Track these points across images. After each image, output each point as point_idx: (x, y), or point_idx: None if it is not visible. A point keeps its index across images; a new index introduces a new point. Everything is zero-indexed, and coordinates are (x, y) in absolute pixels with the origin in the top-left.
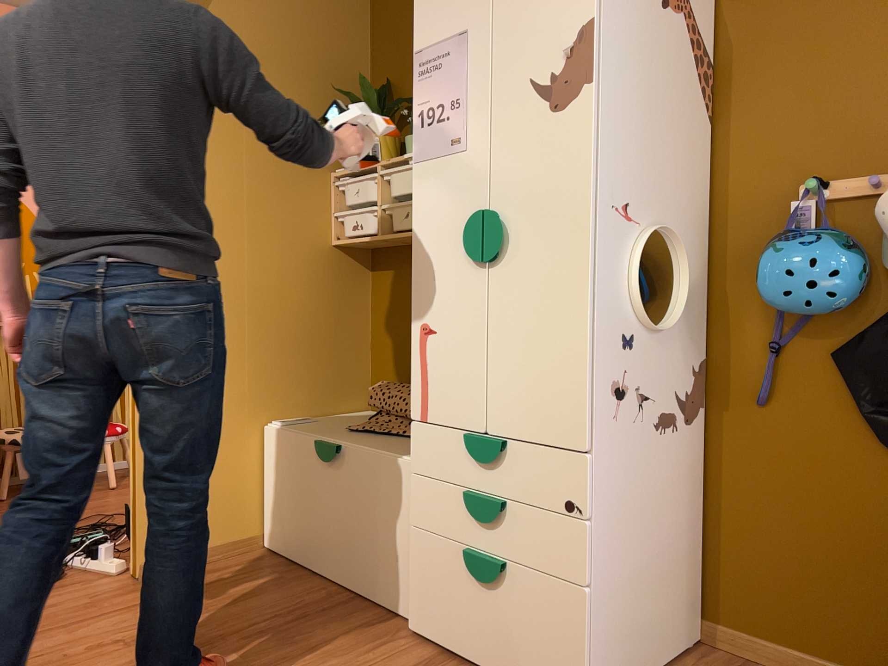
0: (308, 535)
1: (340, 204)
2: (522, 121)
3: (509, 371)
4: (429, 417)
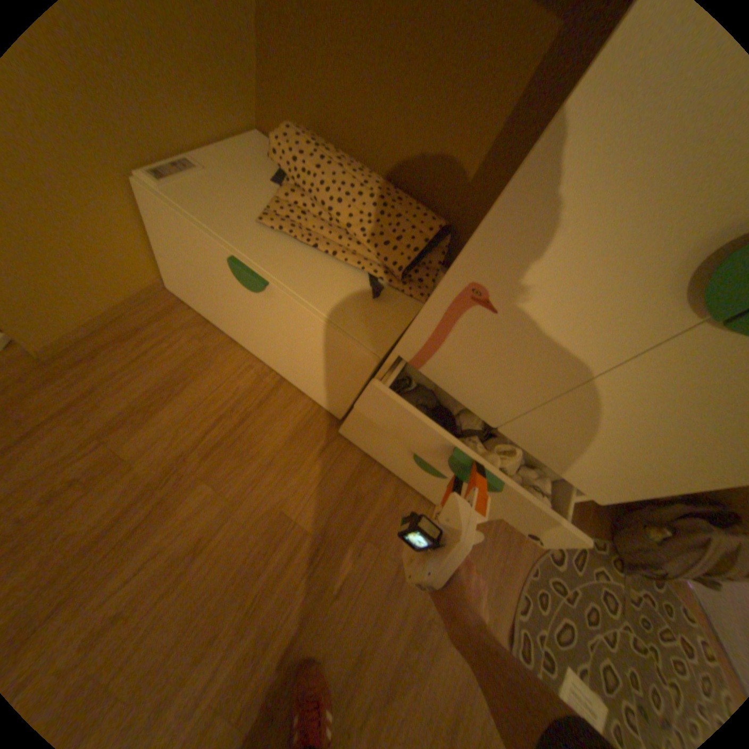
0: (225, 316)
1: None
2: None
3: (580, 423)
4: (425, 369)
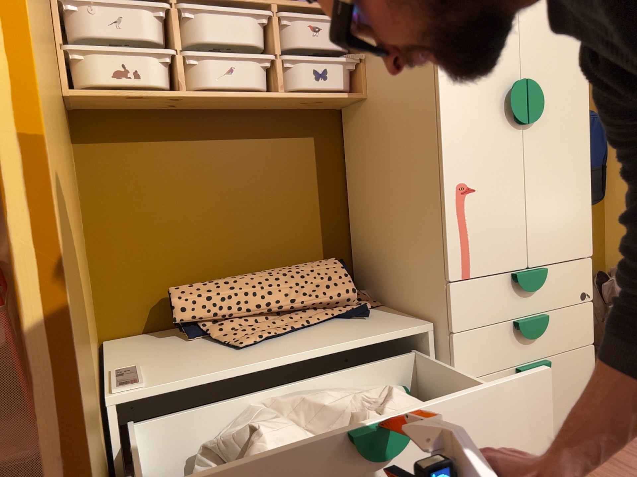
0: None
1: (62, 35)
2: (543, 13)
3: (543, 212)
4: (473, 271)
